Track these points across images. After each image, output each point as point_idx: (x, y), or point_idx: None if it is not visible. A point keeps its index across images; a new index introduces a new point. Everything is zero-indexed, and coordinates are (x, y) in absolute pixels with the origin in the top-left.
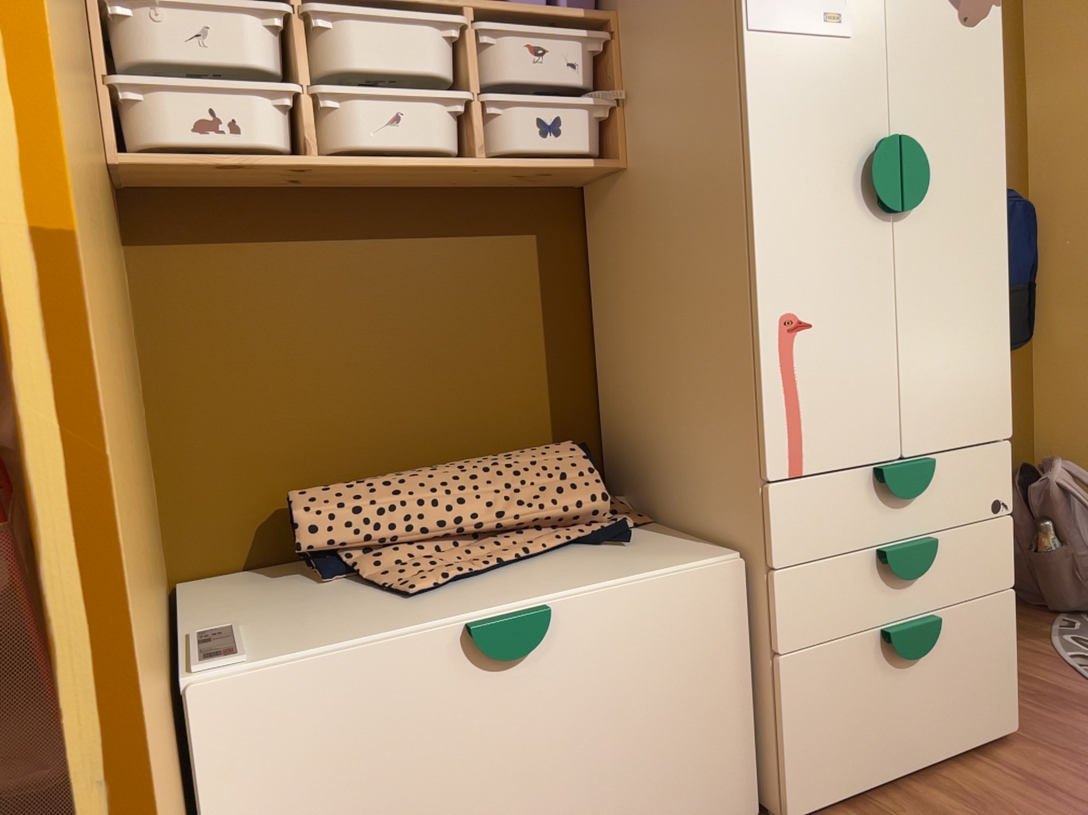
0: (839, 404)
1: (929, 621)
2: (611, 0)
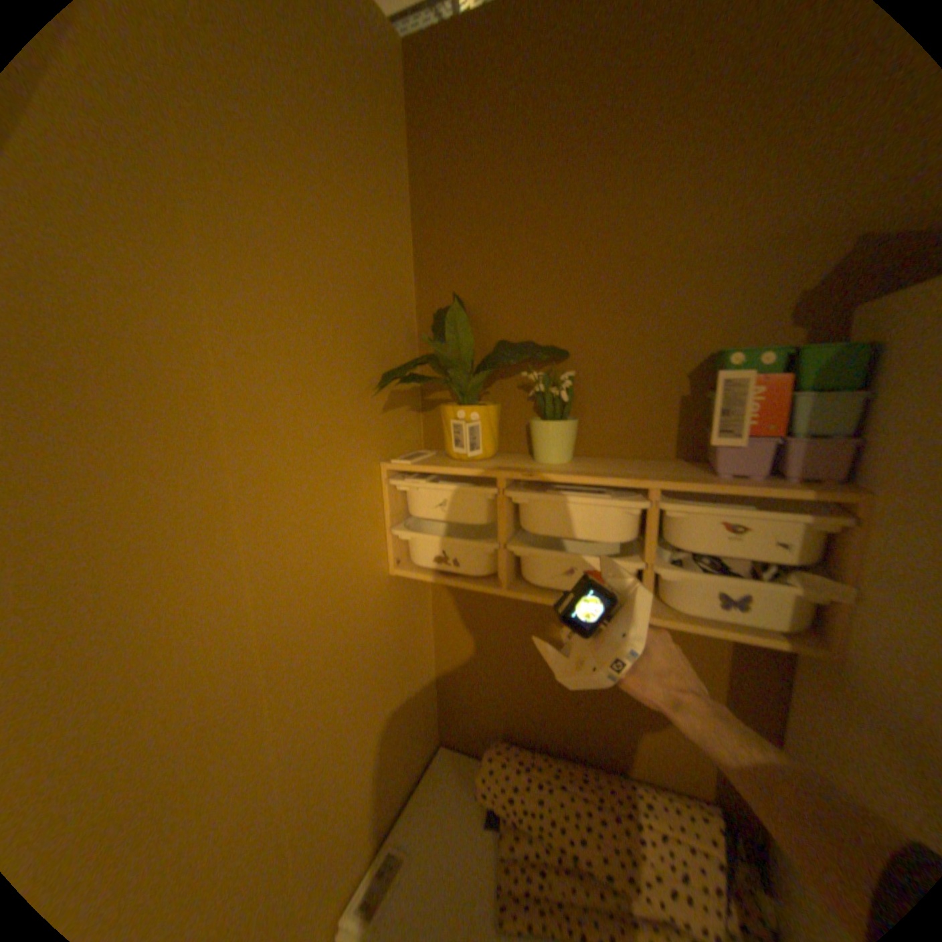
0: None
1: None
2: (877, 469)
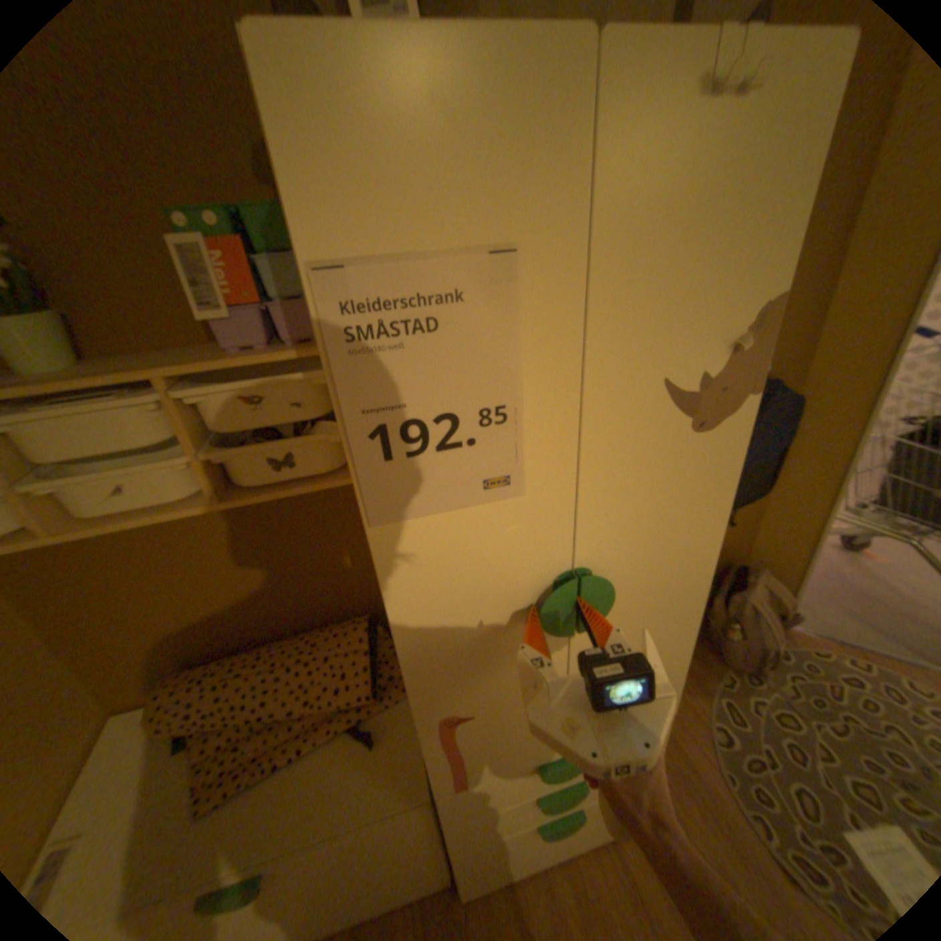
0: (501, 750)
1: (575, 822)
2: None
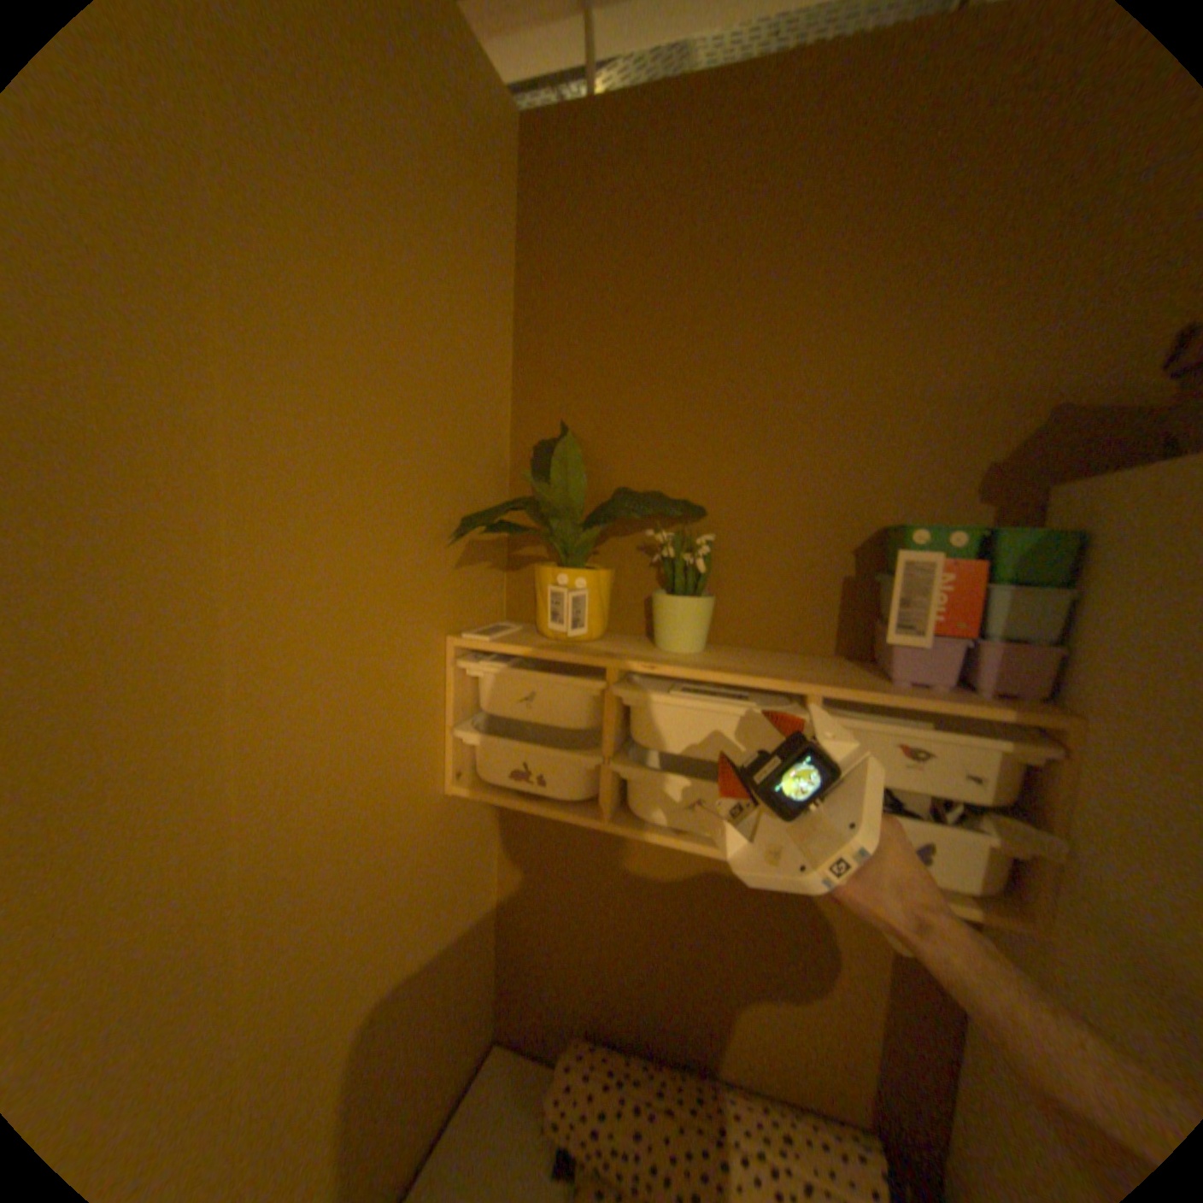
0: None
1: None
2: (1088, 687)
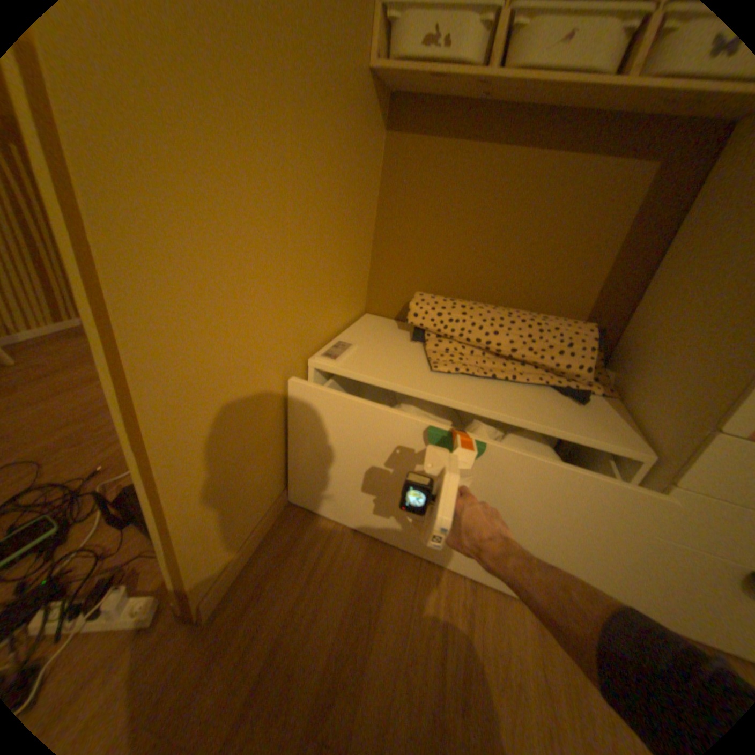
0: None
1: None
2: None
